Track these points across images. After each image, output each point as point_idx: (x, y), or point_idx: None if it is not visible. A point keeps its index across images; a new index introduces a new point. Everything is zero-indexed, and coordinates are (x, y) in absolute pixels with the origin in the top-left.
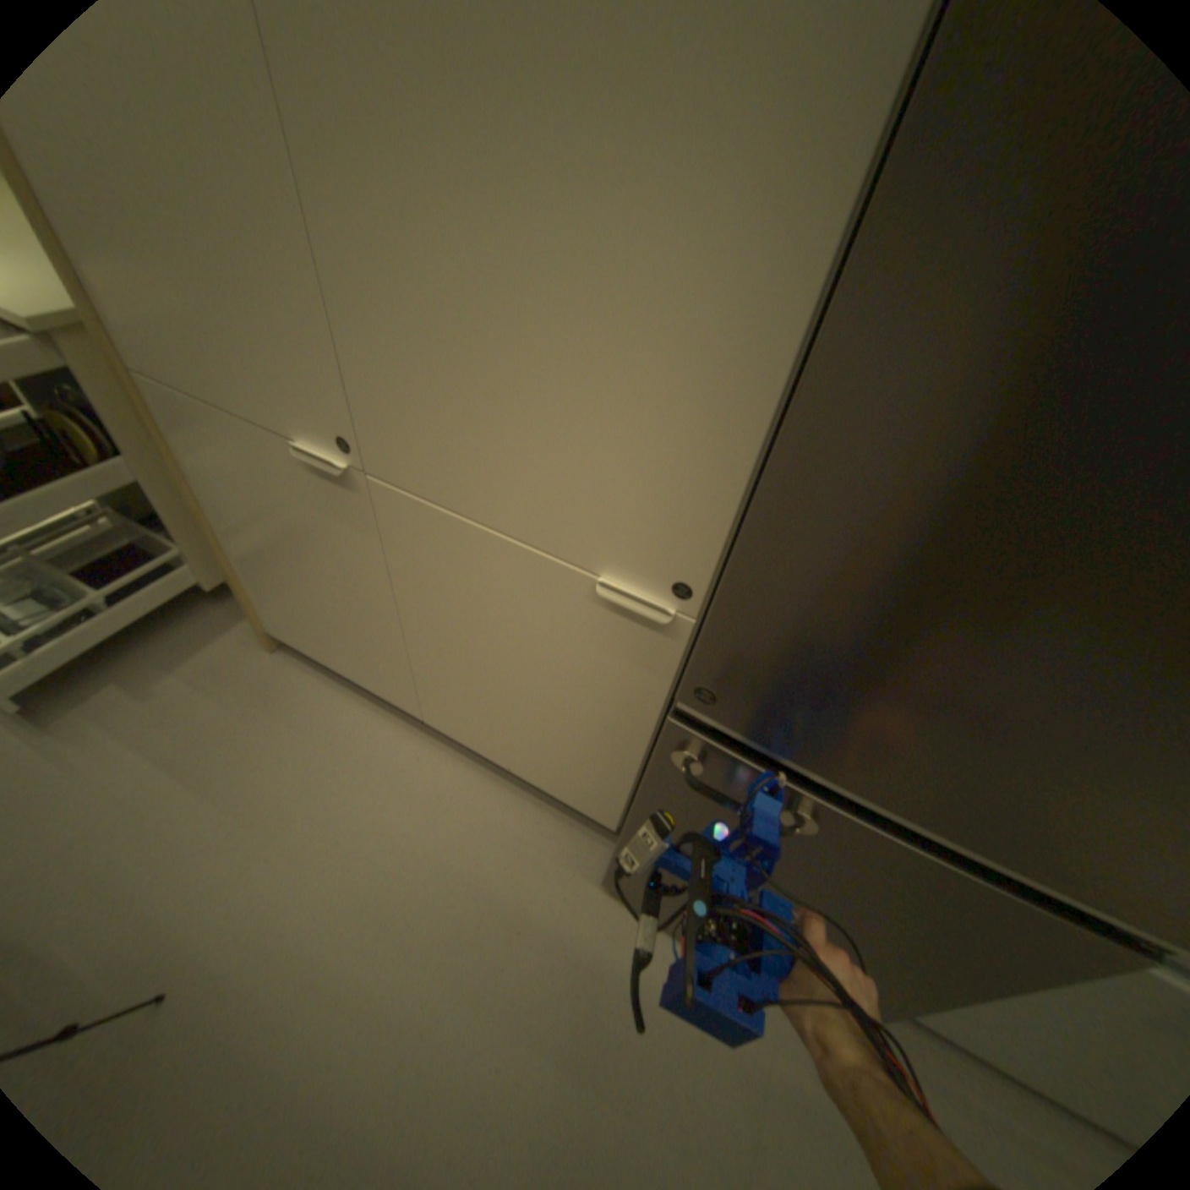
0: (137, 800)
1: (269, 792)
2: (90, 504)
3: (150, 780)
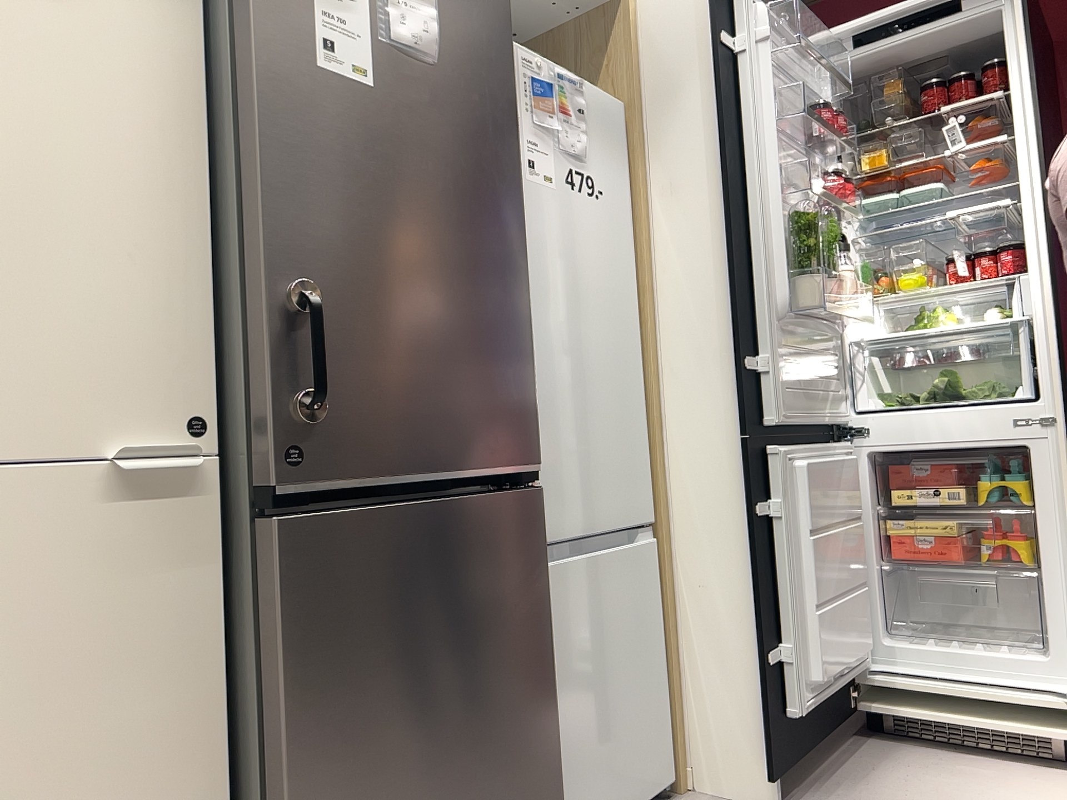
0: None
1: None
2: None
3: None
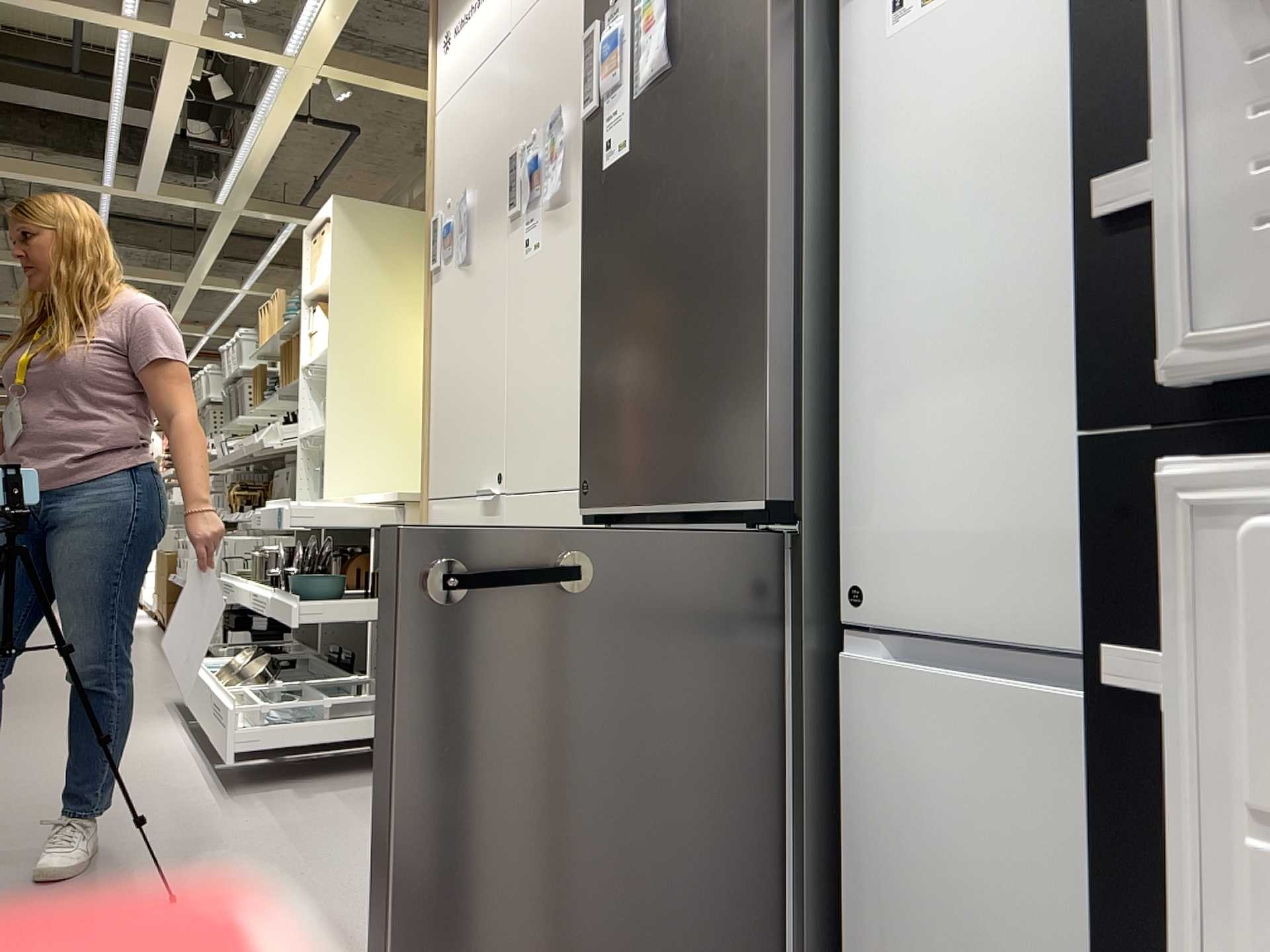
0: (253, 834)
1: (341, 851)
2: (364, 678)
3: (270, 829)
